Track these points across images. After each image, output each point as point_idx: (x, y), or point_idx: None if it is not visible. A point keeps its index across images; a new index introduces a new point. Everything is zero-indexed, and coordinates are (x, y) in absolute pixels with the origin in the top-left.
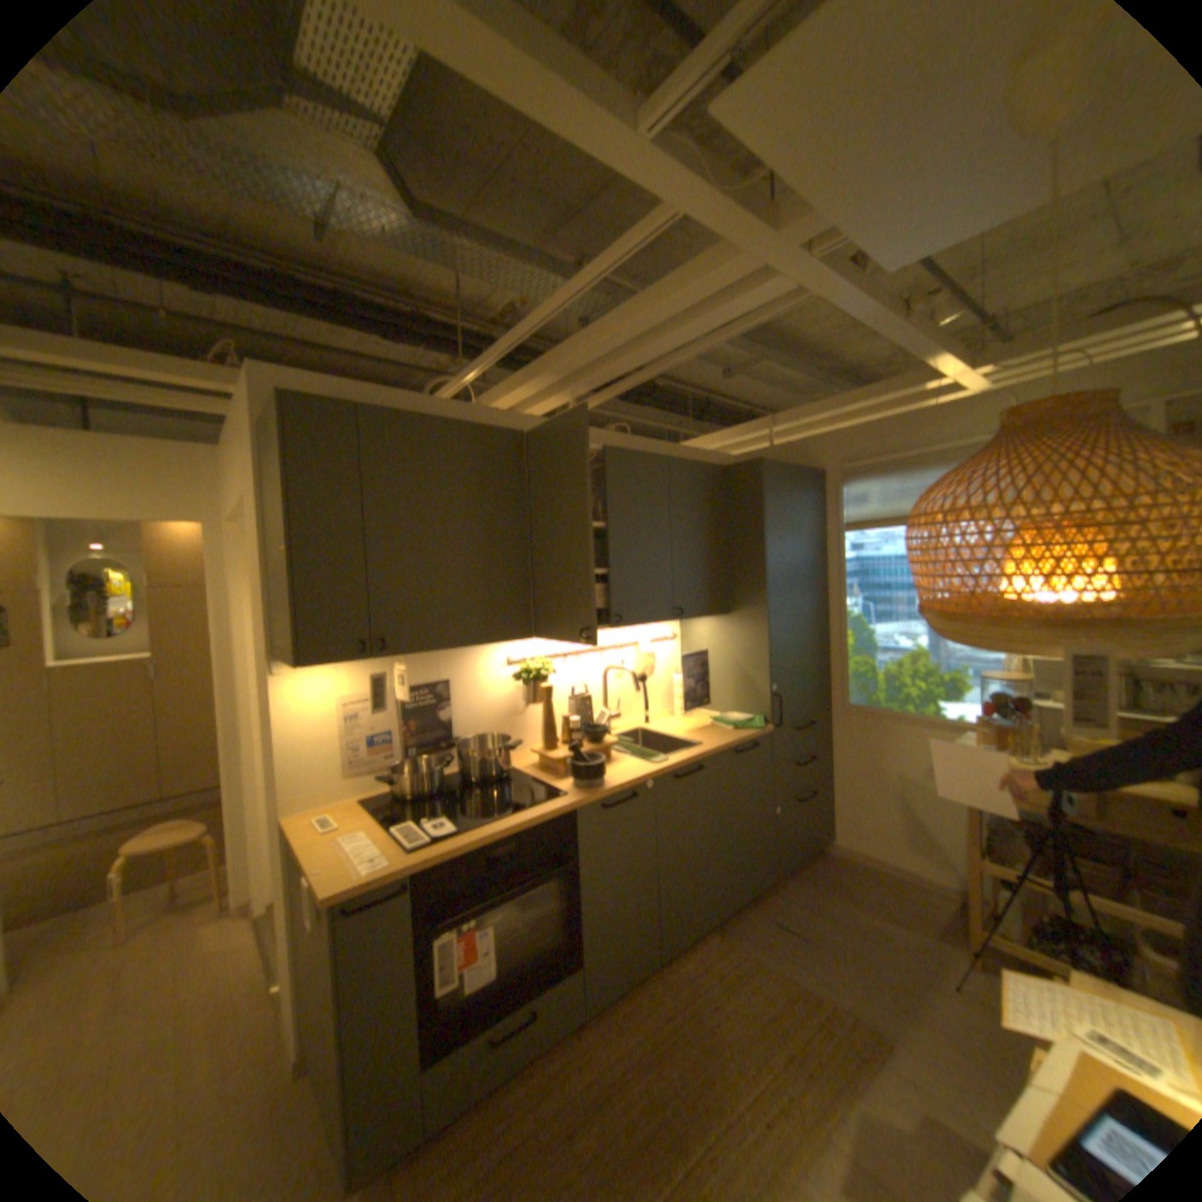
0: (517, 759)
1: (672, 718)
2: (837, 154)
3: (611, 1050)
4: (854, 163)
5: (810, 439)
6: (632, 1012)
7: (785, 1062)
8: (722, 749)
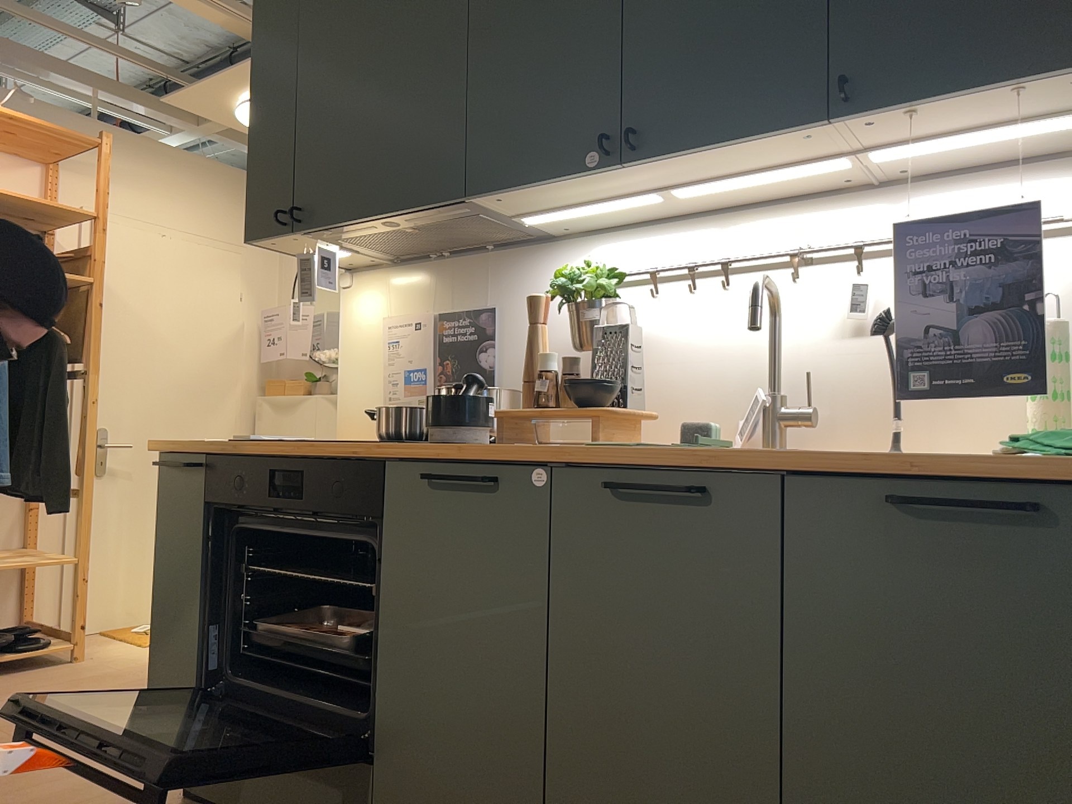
0: None
1: None
2: None
3: None
4: None
5: None
6: None
7: None
8: (803, 461)
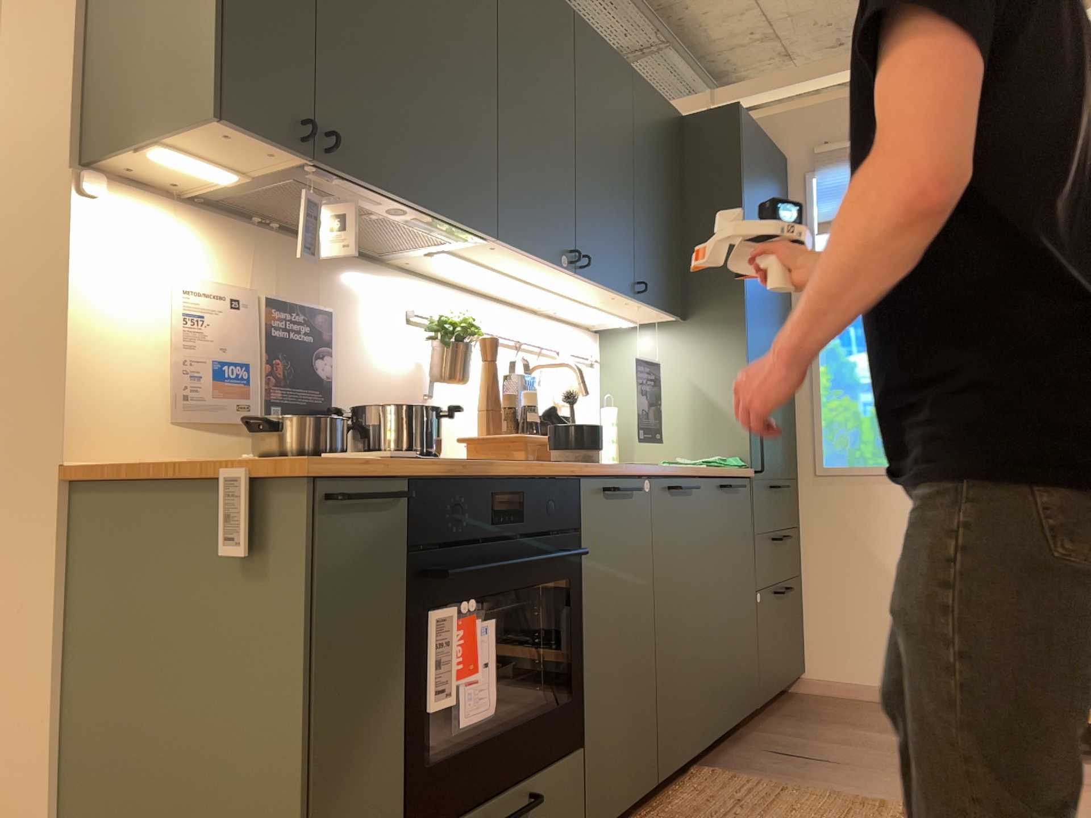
0: None
1: None
2: None
3: None
4: None
5: (766, 120)
6: None
7: None
8: (715, 471)
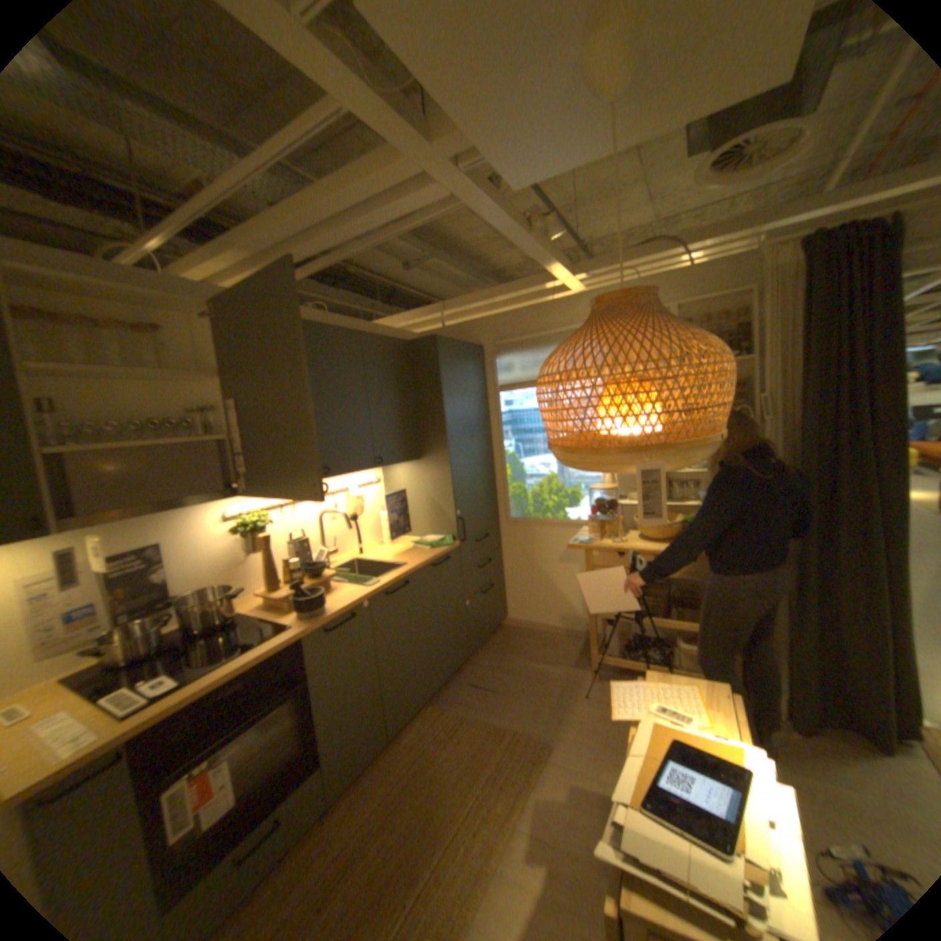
0: (241, 605)
1: (382, 547)
2: (469, 79)
3: (349, 825)
4: (483, 91)
5: (471, 322)
6: (365, 788)
7: (483, 785)
8: (422, 565)
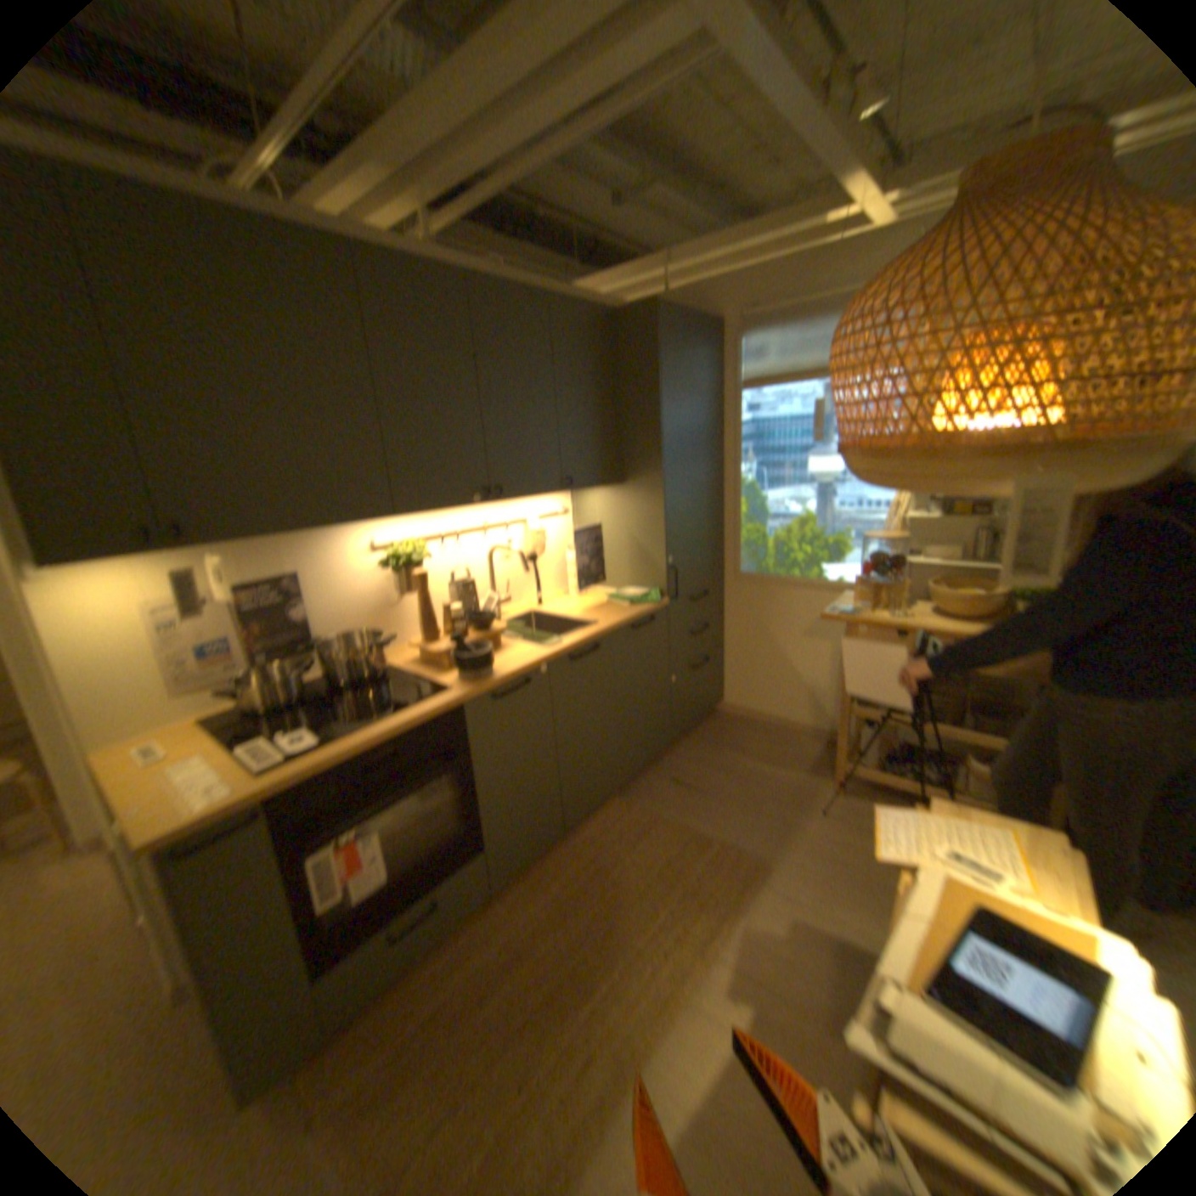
0: (396, 654)
1: (567, 597)
2: None
3: (517, 916)
4: None
5: (709, 281)
6: (536, 878)
7: (679, 898)
8: (618, 625)
